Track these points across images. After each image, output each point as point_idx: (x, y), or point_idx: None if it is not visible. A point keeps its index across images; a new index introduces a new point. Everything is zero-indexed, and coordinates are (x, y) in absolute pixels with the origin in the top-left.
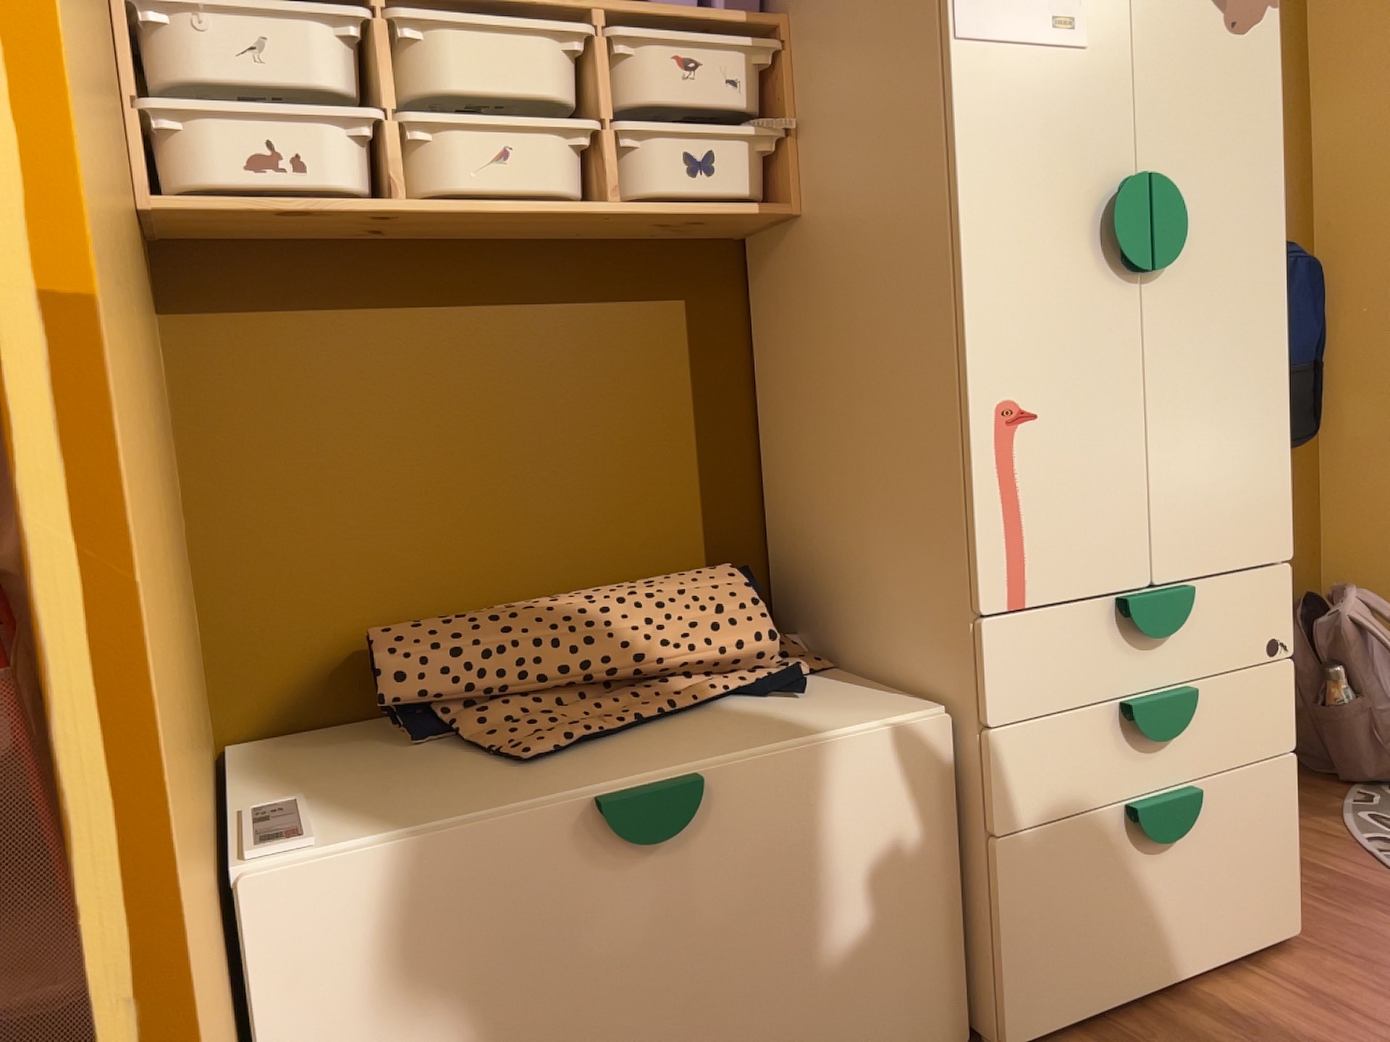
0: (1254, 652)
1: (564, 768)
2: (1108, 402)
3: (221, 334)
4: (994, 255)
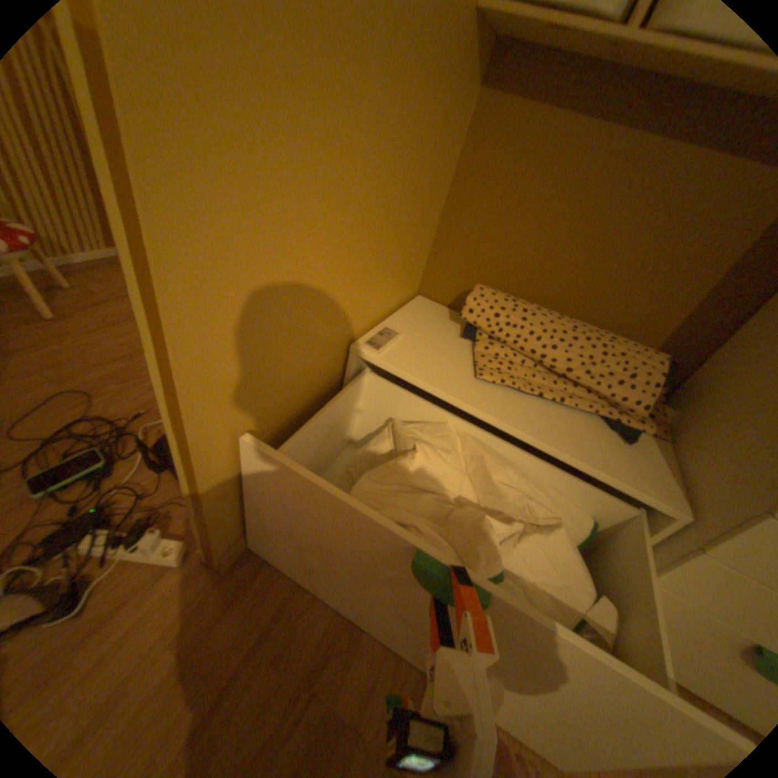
0: None
1: (486, 391)
2: None
3: (501, 106)
4: None
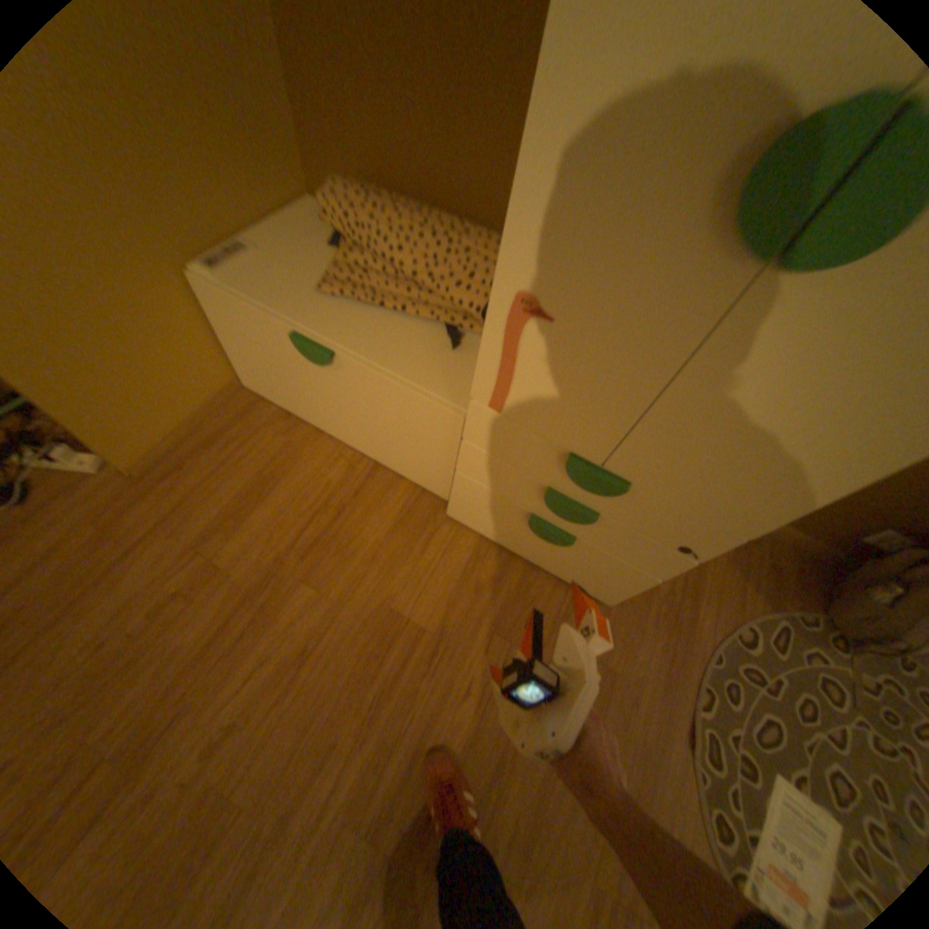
0: (664, 541)
1: (321, 307)
2: (630, 351)
3: None
4: (566, 140)
